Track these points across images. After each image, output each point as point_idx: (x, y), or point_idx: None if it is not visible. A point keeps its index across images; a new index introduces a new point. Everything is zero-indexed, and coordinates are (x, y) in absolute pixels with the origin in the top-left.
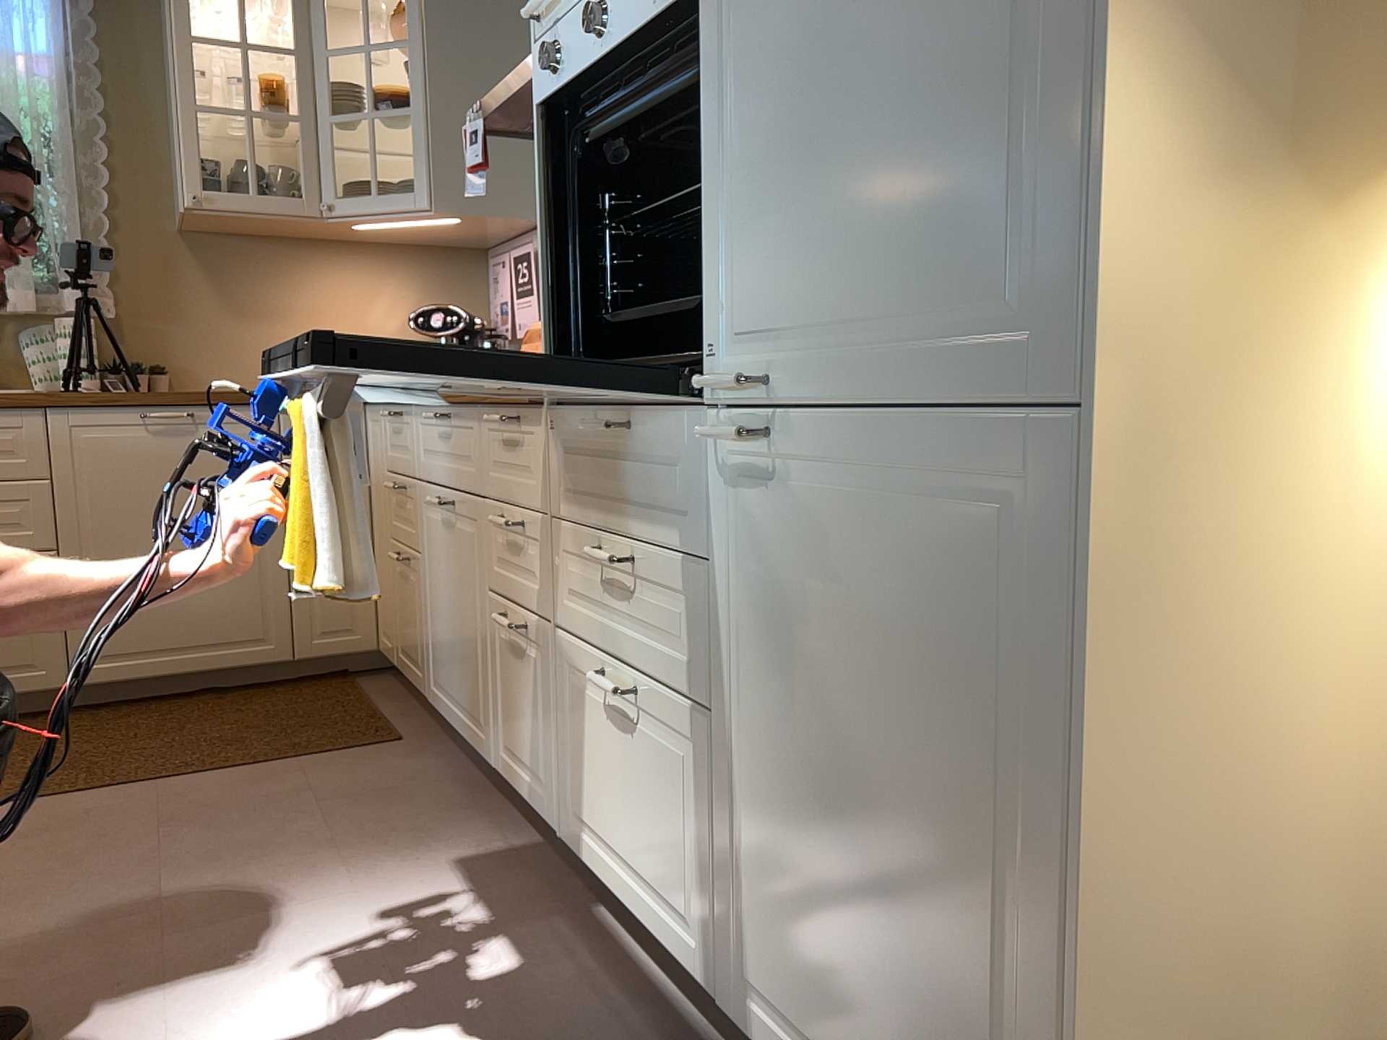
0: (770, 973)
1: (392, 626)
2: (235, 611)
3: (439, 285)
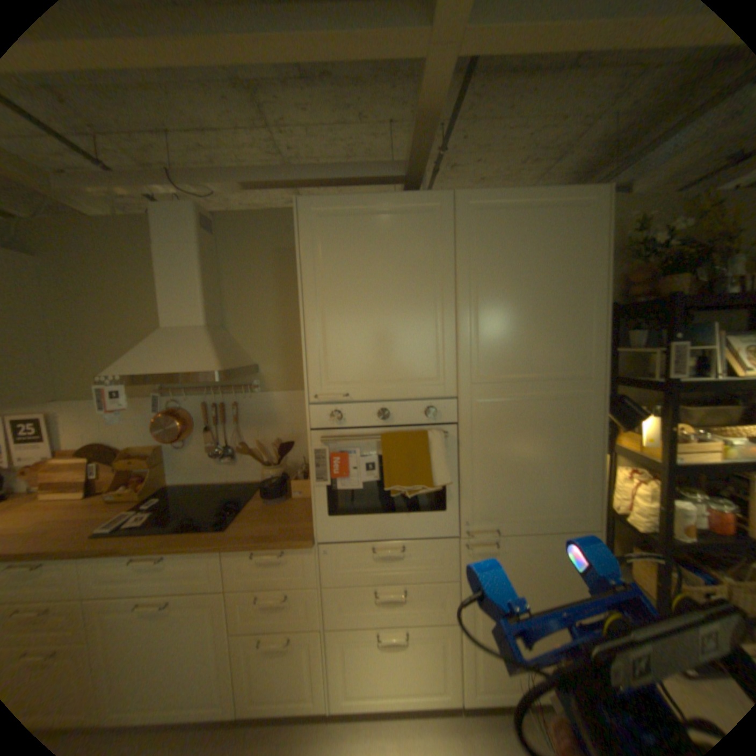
0: (490, 681)
1: None
2: None
3: None
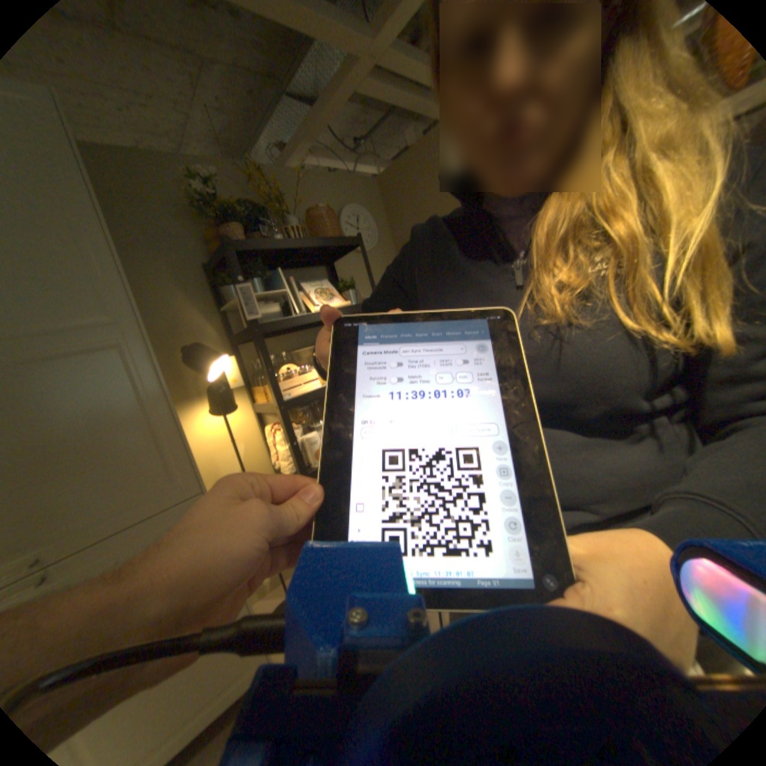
0: None
1: None
2: None
3: None
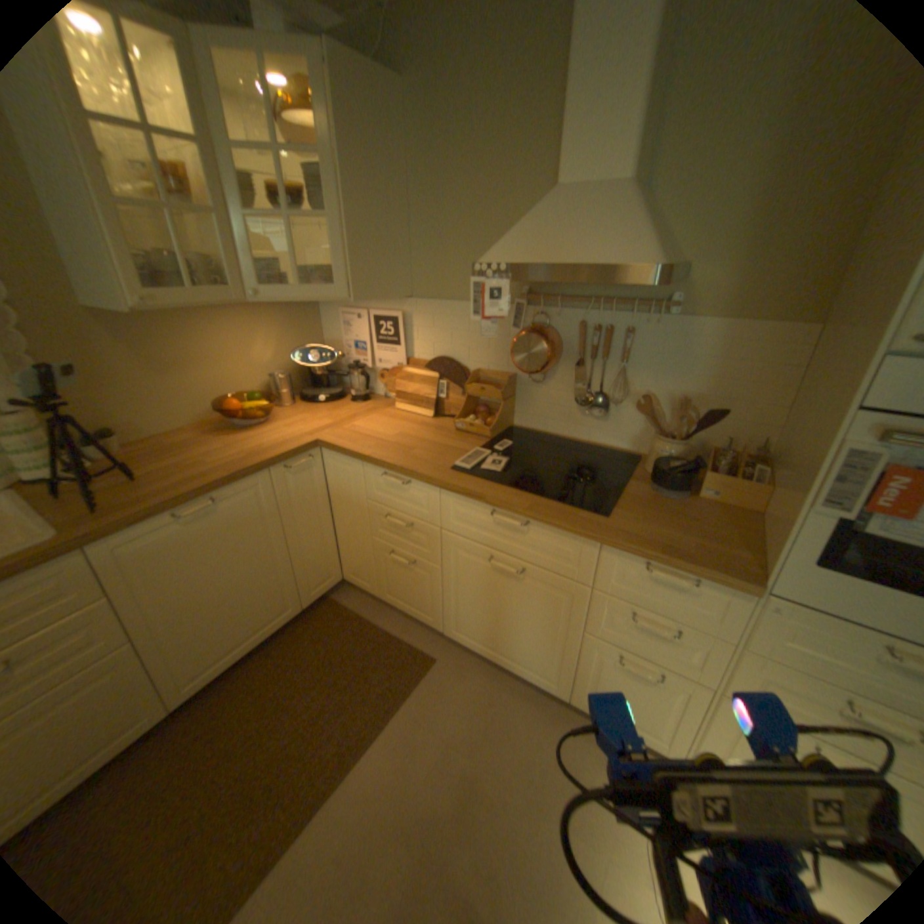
0: None
1: (372, 578)
2: (266, 605)
3: (292, 323)
